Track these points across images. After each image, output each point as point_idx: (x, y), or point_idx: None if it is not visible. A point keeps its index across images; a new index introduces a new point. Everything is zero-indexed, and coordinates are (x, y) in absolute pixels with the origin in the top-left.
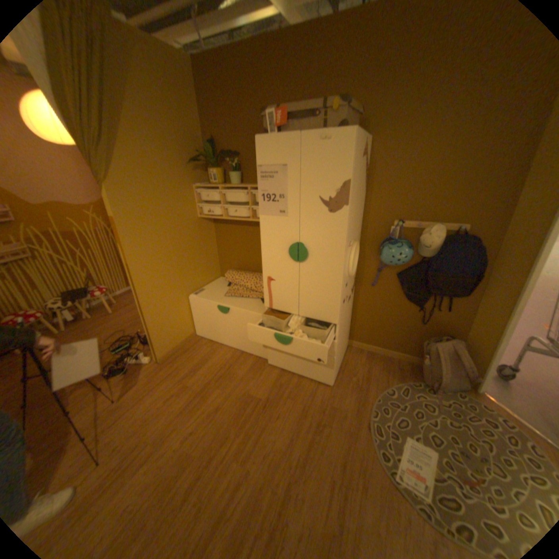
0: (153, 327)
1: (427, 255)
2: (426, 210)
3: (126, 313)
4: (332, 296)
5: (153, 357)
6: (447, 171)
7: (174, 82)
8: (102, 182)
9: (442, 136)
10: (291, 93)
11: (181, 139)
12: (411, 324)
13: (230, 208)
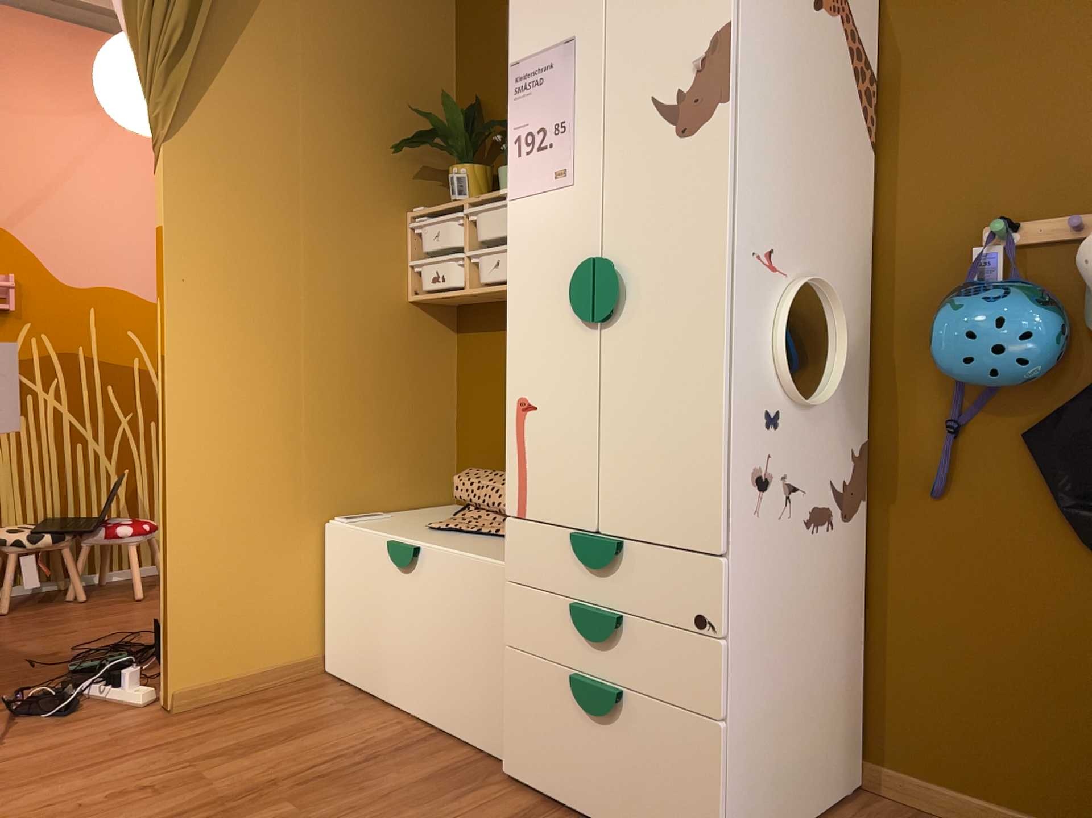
0: (185, 574)
1: None
2: None
3: None
4: (700, 434)
5: (160, 686)
6: None
7: None
8: (166, 143)
9: None
10: None
11: (398, 101)
12: None
13: (485, 256)
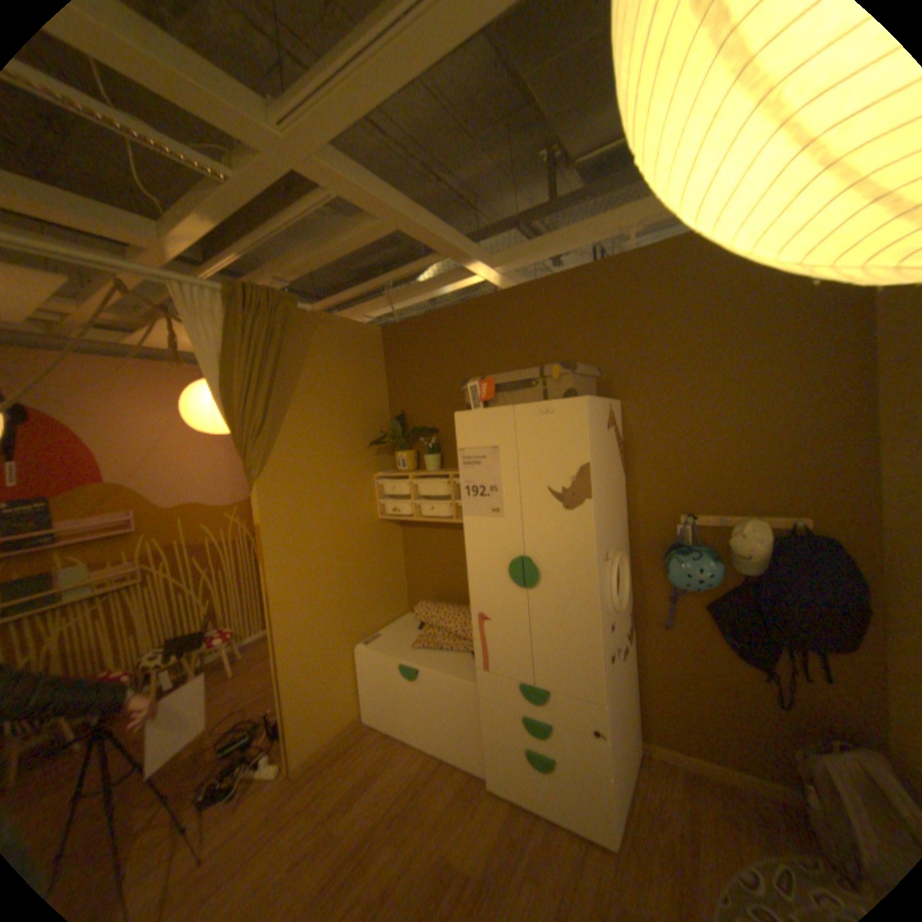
0: (292, 705)
1: (752, 572)
2: (729, 497)
3: (255, 677)
4: (589, 650)
5: (284, 766)
6: (746, 439)
7: (360, 357)
8: (255, 480)
9: (723, 394)
10: (505, 357)
11: (363, 418)
12: (760, 711)
13: (425, 504)
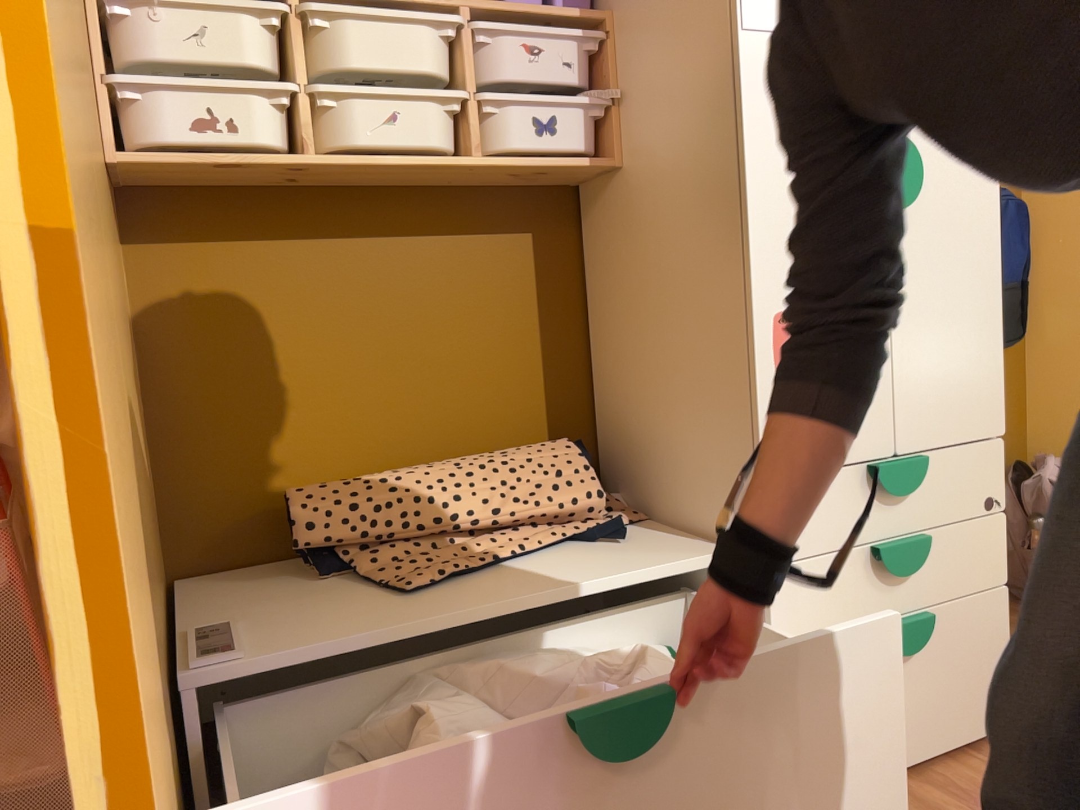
0: None
1: None
2: None
3: None
4: (985, 326)
5: None
6: None
7: None
8: None
9: None
10: None
11: None
12: None
13: (363, 103)
